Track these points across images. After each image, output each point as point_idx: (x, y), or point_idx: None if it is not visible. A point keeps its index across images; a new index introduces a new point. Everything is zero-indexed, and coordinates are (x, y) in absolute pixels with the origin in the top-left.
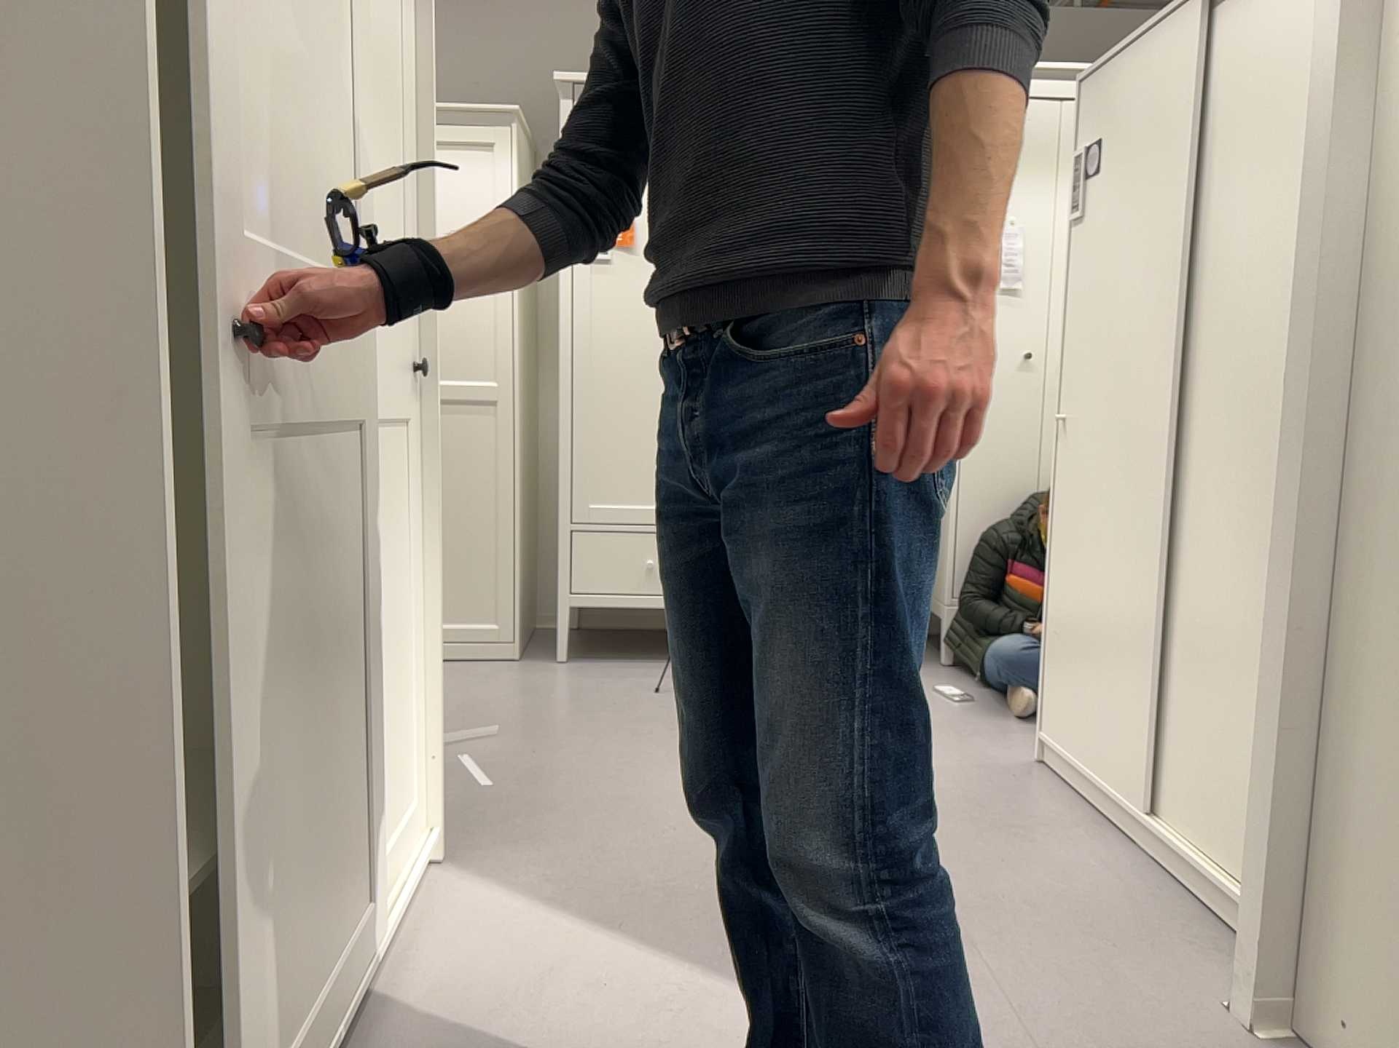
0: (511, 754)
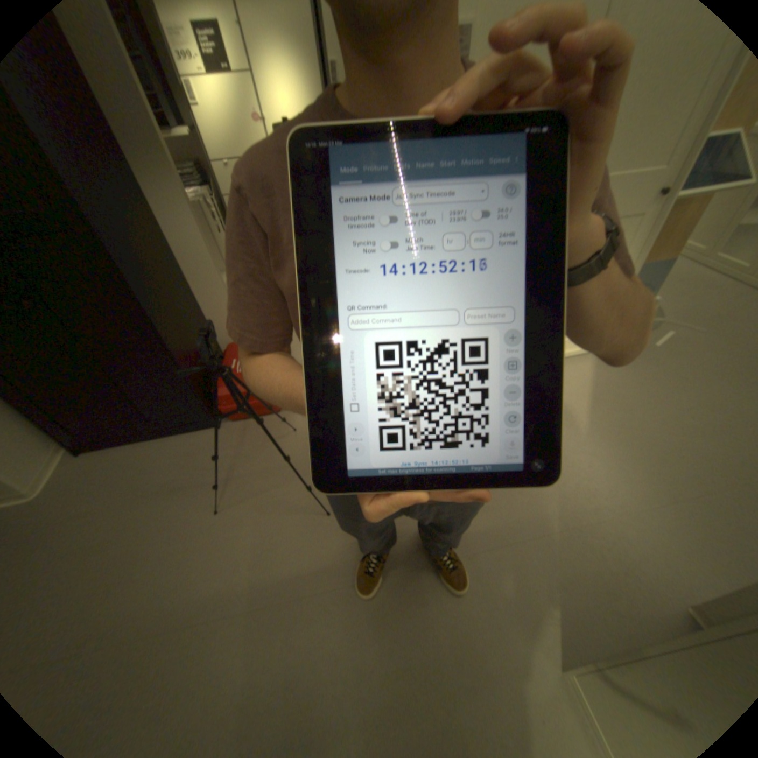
0: (694, 342)
